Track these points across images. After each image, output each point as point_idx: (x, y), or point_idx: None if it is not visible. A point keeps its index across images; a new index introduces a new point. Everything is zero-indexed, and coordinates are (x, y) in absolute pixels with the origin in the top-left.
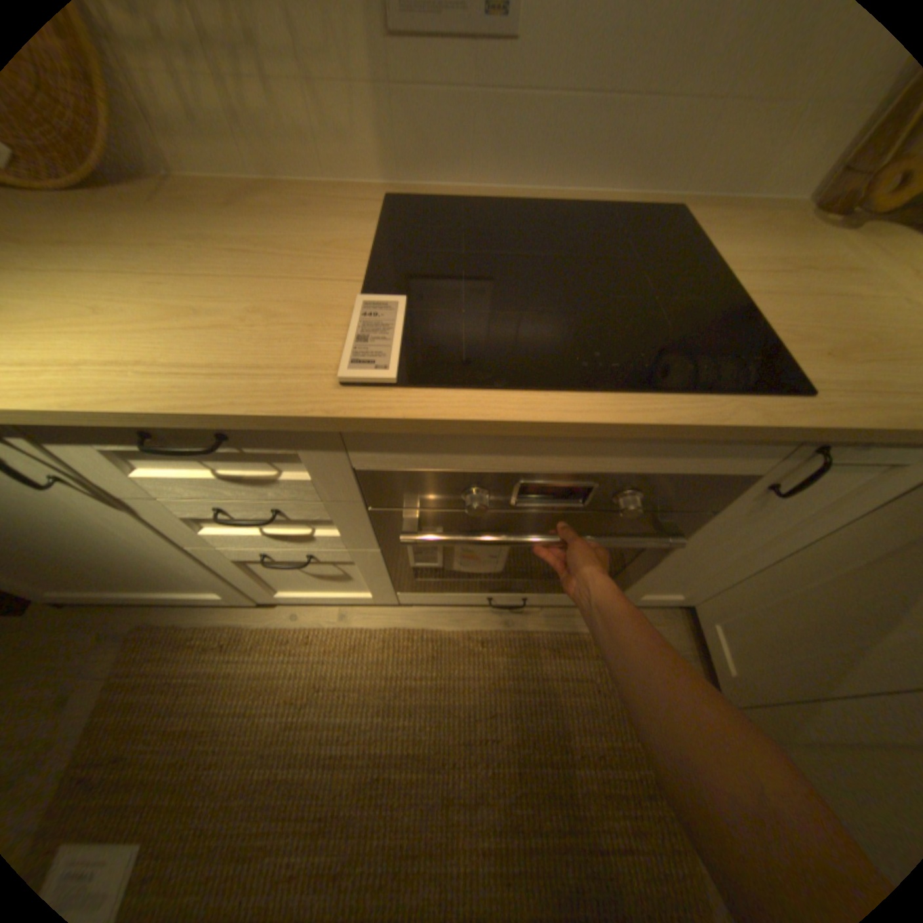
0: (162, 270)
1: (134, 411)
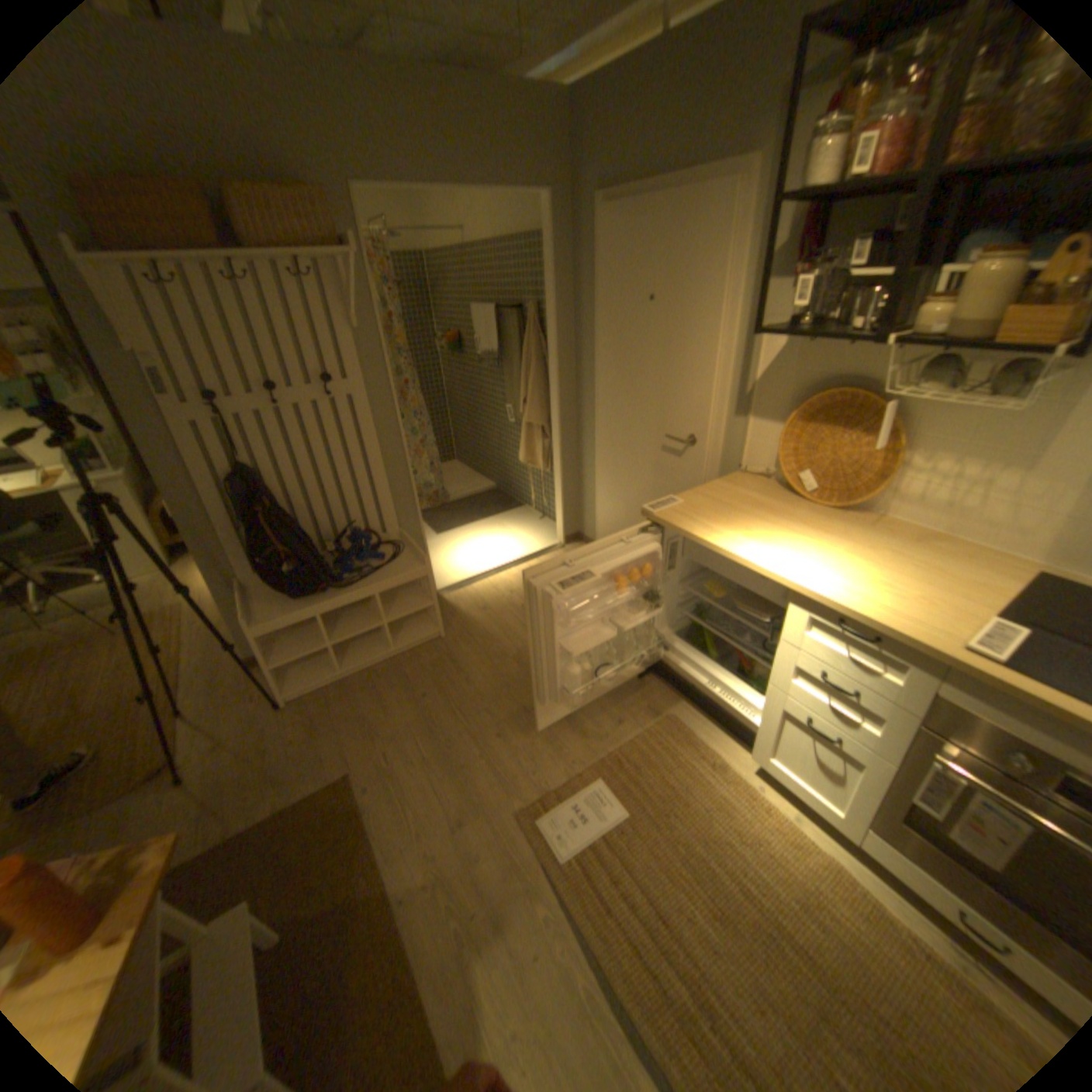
0: (876, 561)
1: (856, 611)
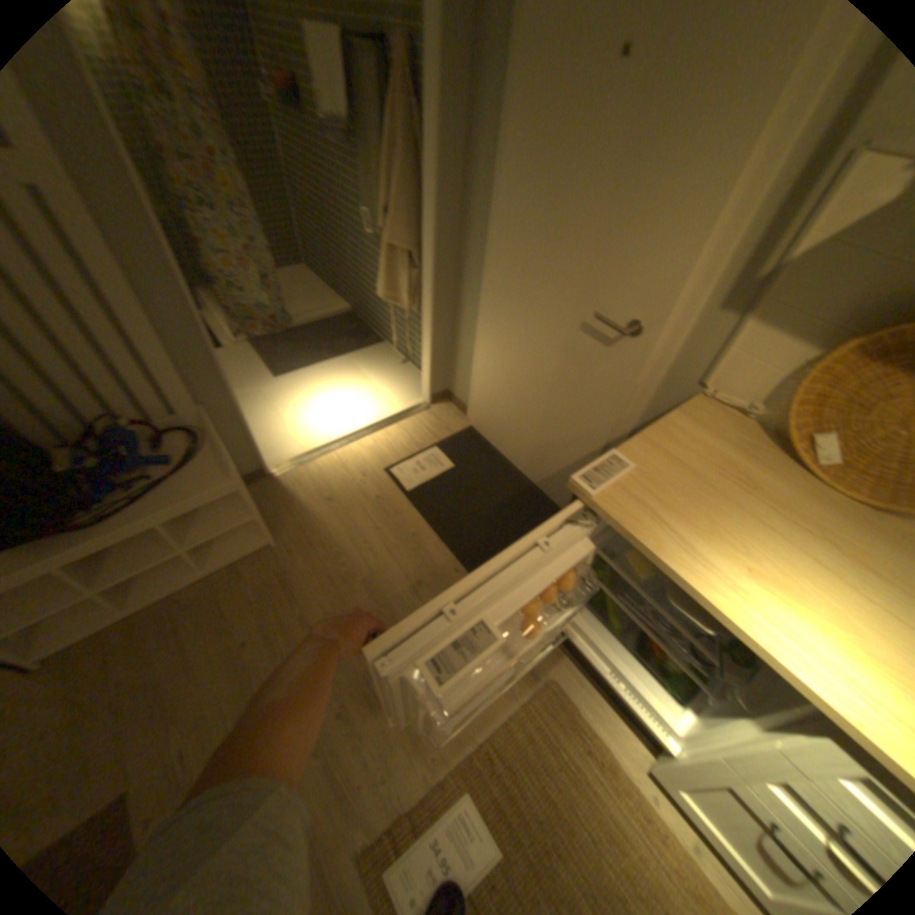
0: None
1: None
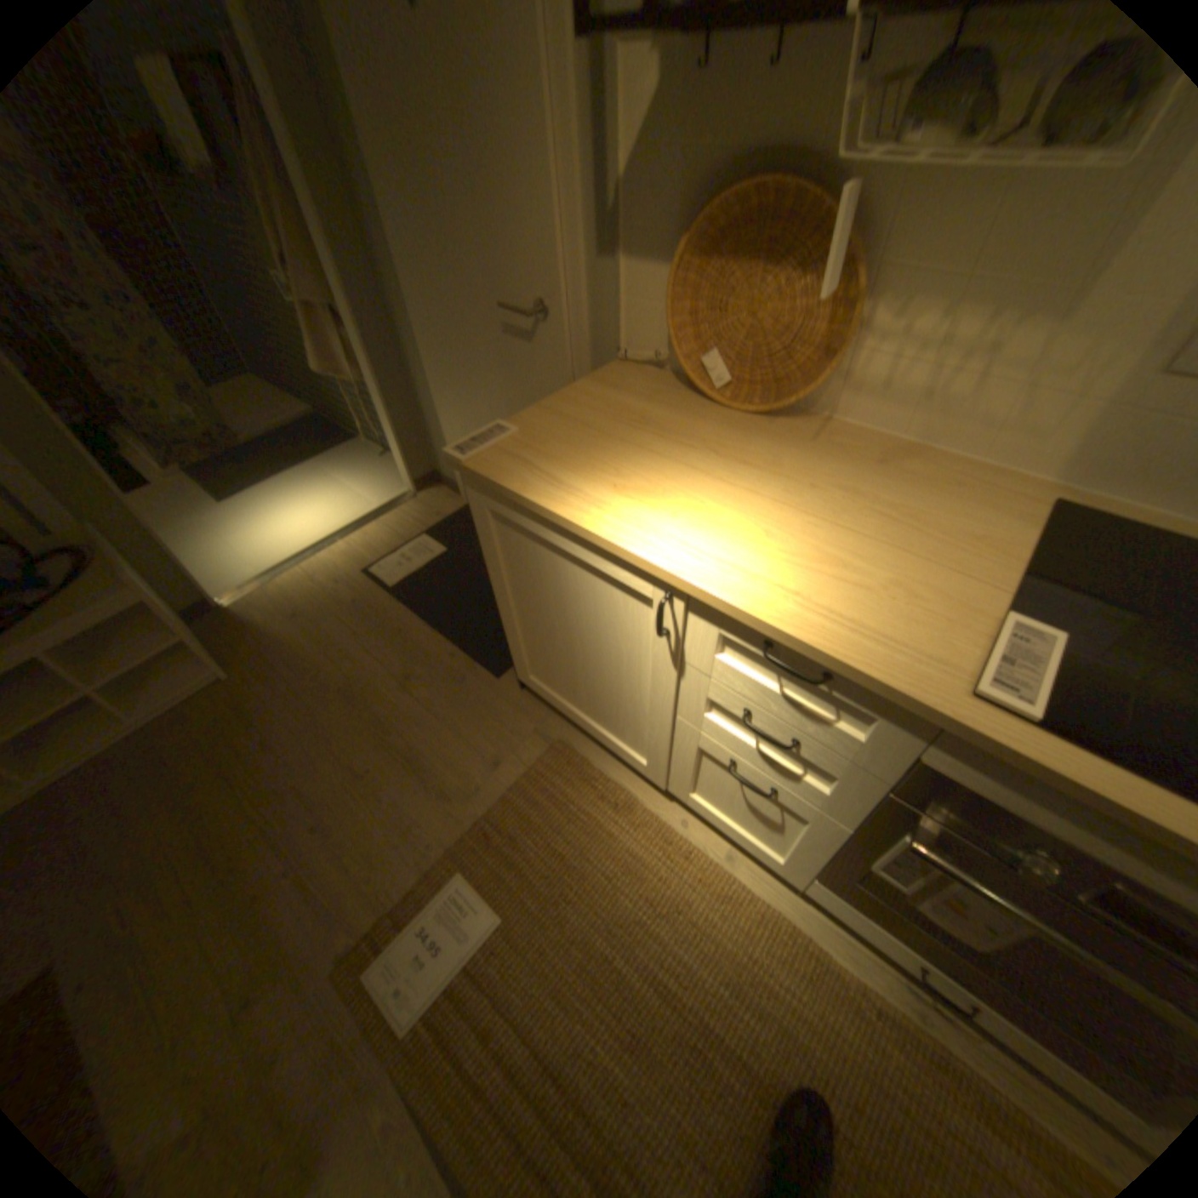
0: (822, 513)
1: (793, 633)
